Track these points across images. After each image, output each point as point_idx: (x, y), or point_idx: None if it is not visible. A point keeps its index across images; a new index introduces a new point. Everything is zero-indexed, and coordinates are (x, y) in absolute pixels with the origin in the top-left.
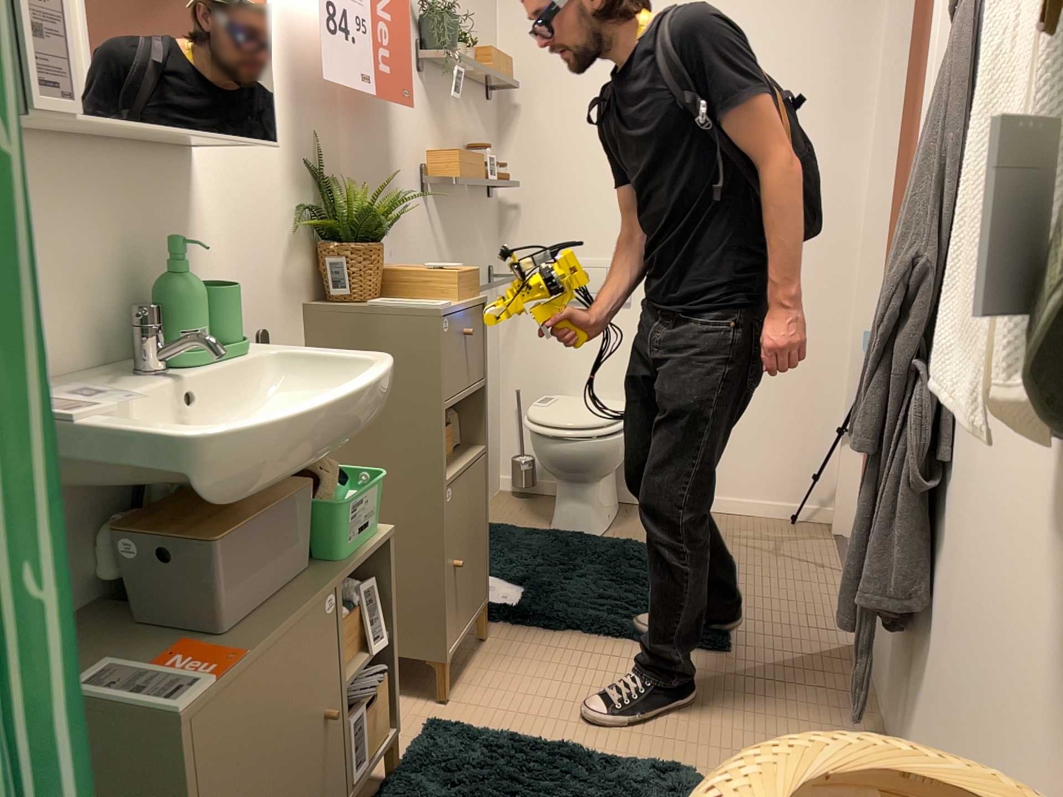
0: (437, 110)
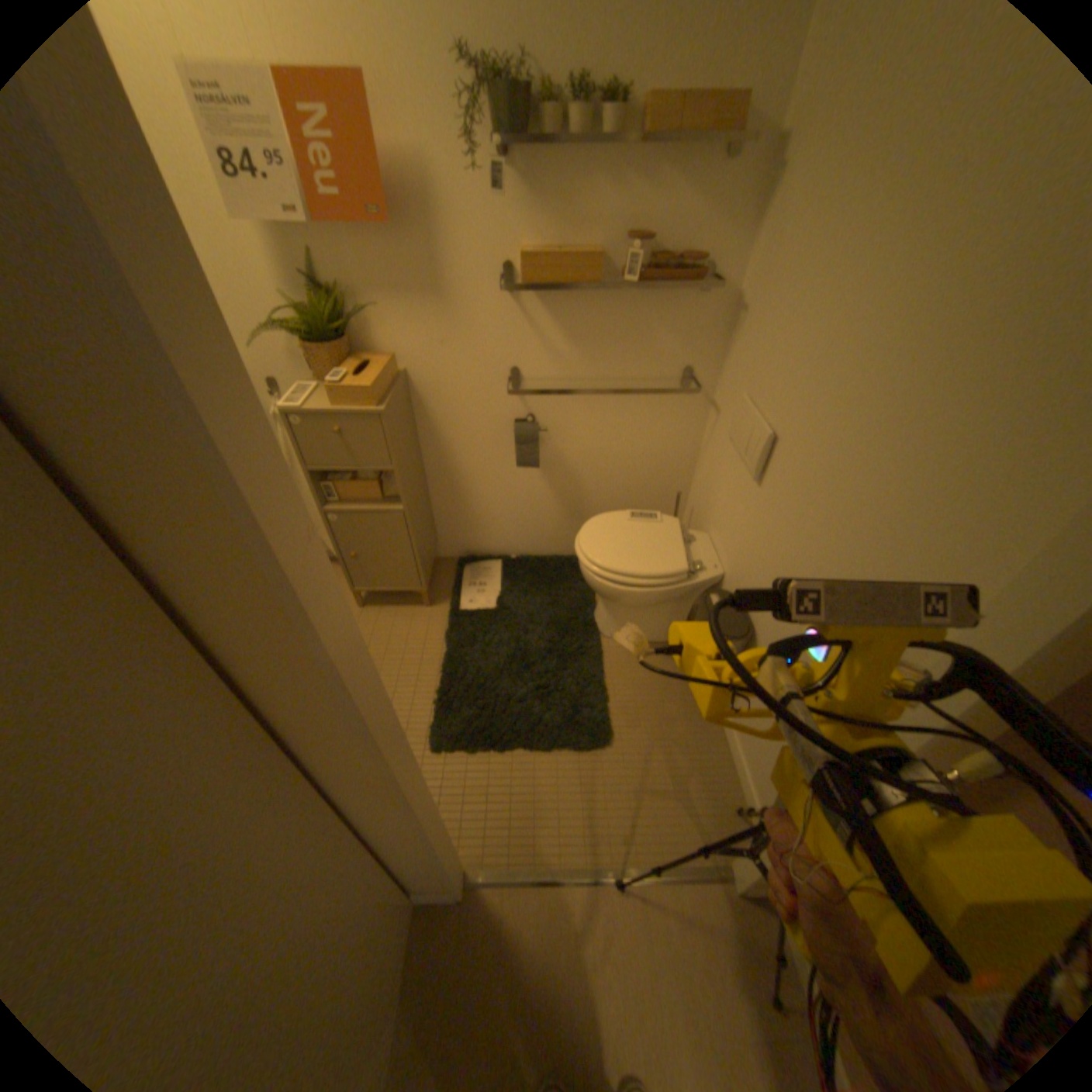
0: (548, 192)
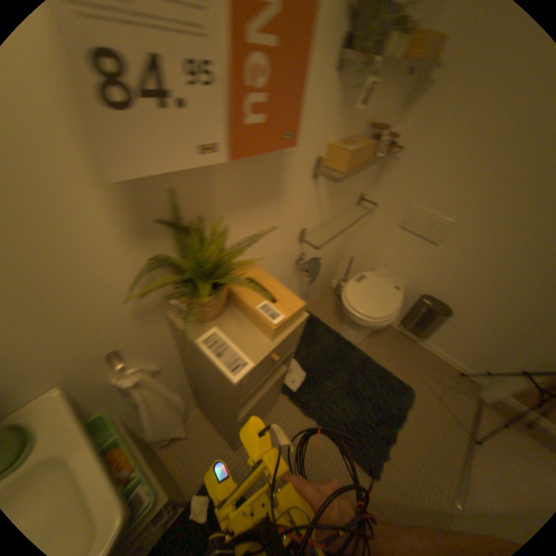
0: (351, 99)
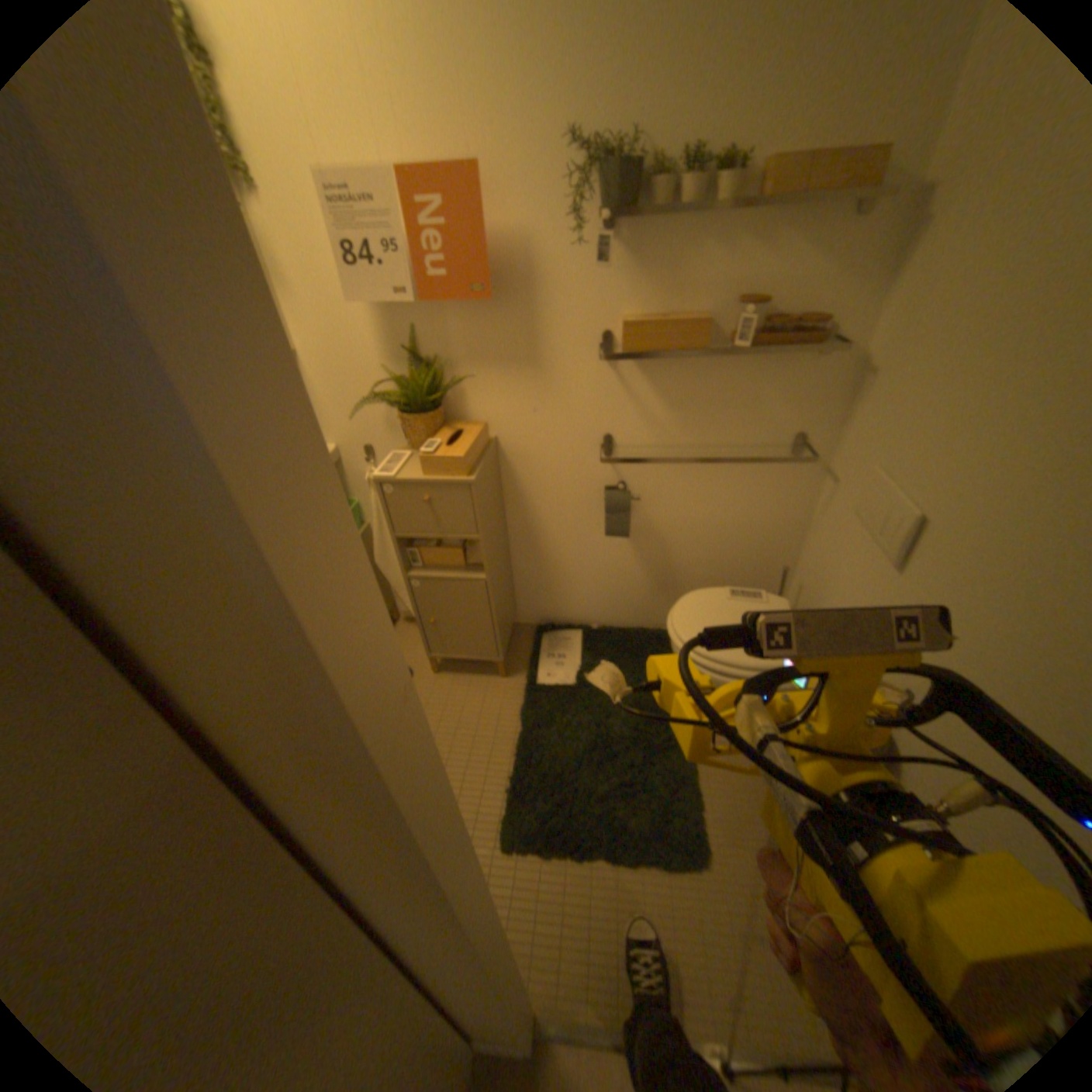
0: (654, 260)
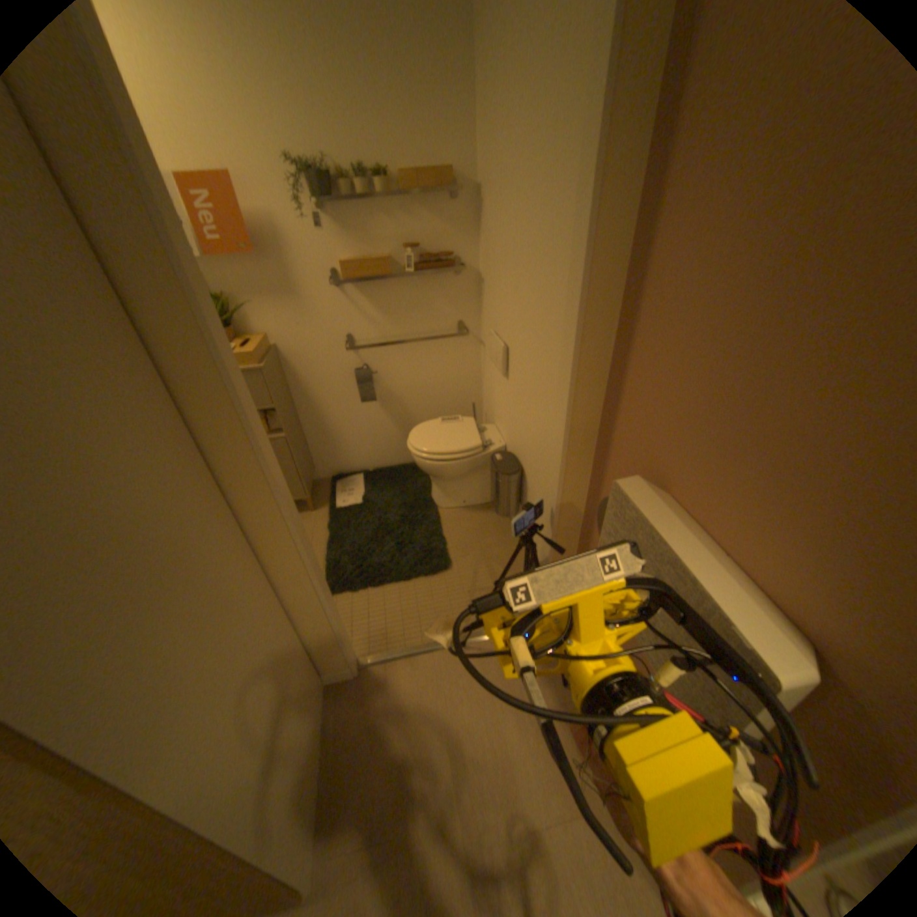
0: (351, 227)
